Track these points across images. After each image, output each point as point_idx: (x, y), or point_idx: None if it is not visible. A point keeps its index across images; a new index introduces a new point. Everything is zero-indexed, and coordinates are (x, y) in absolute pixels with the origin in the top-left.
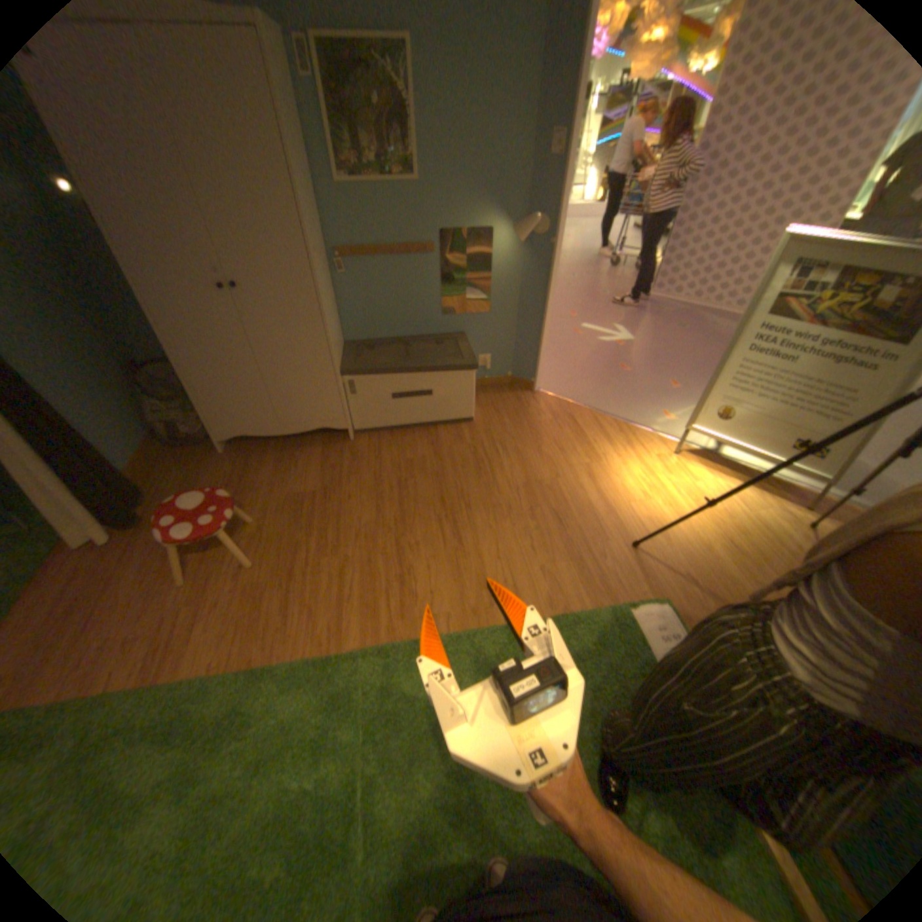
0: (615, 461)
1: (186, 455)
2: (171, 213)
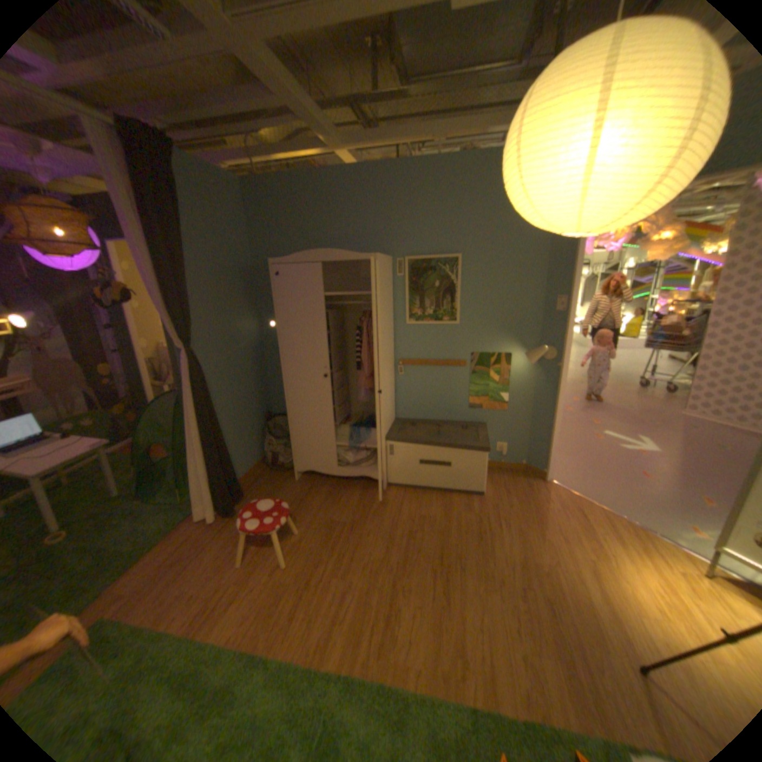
0: (628, 567)
1: (277, 477)
2: (313, 338)
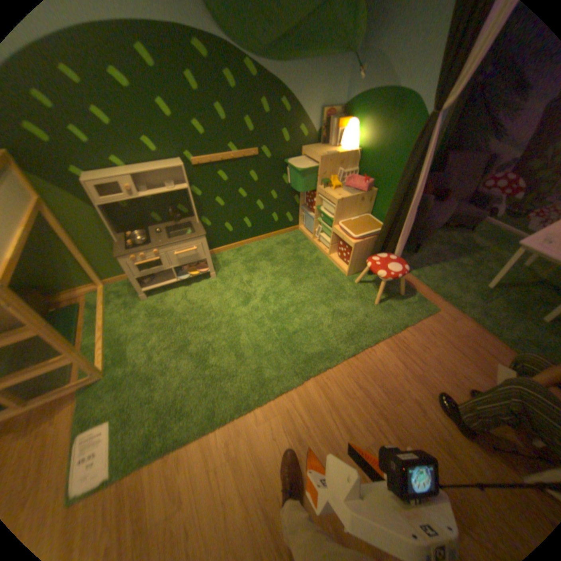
0: None
1: None
2: None
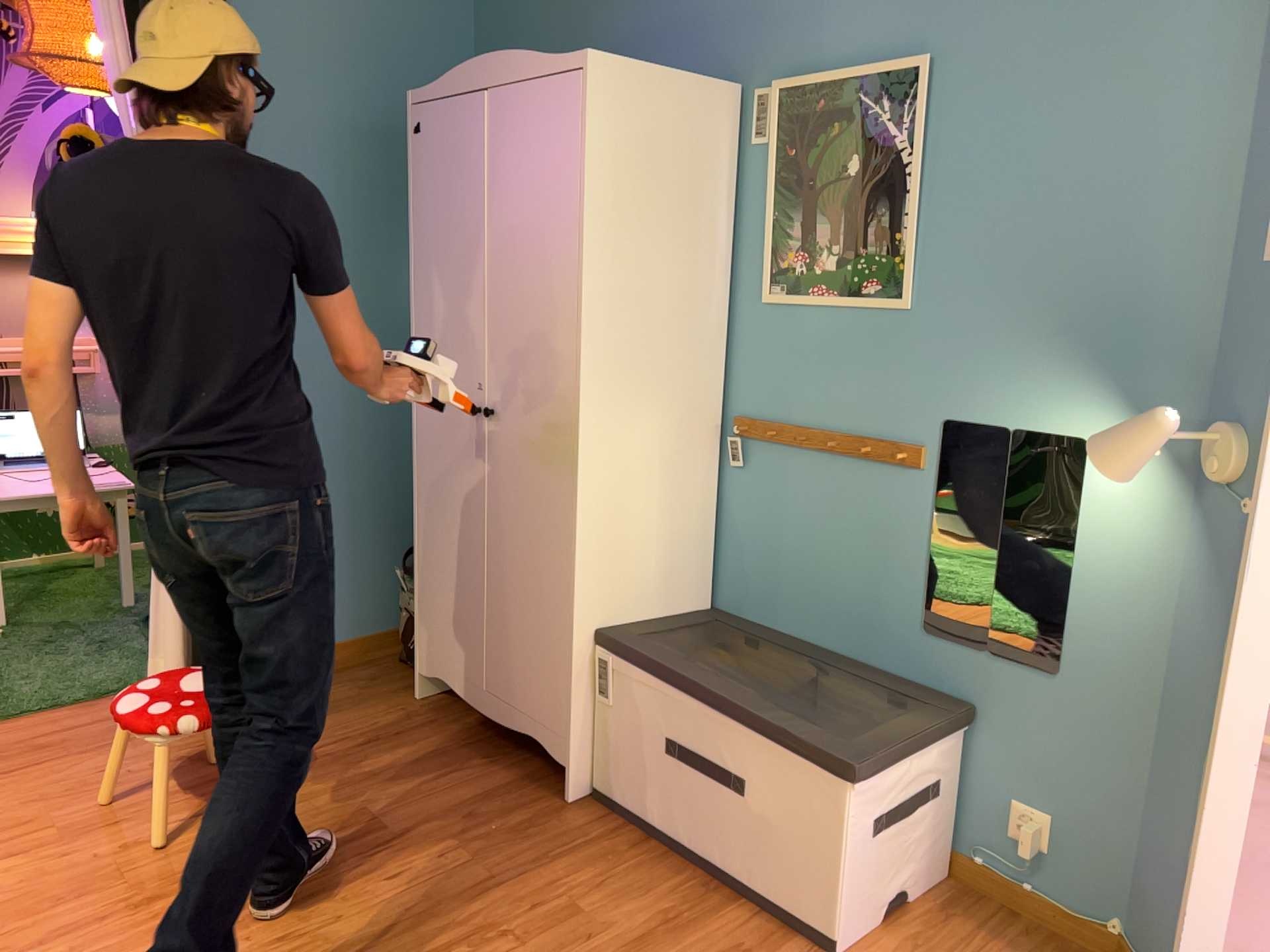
0: None
1: (390, 676)
2: (462, 300)
